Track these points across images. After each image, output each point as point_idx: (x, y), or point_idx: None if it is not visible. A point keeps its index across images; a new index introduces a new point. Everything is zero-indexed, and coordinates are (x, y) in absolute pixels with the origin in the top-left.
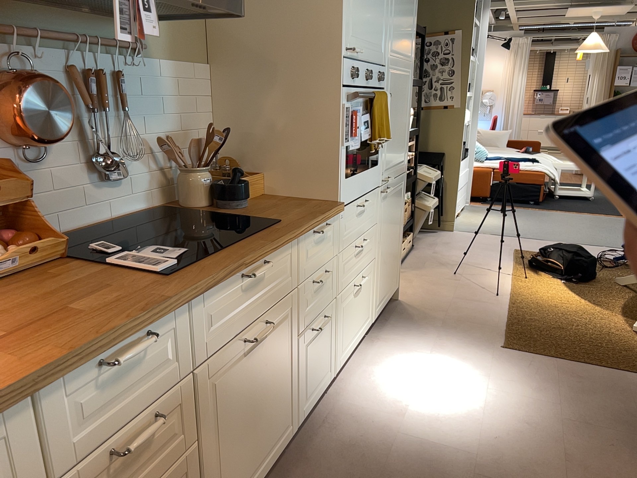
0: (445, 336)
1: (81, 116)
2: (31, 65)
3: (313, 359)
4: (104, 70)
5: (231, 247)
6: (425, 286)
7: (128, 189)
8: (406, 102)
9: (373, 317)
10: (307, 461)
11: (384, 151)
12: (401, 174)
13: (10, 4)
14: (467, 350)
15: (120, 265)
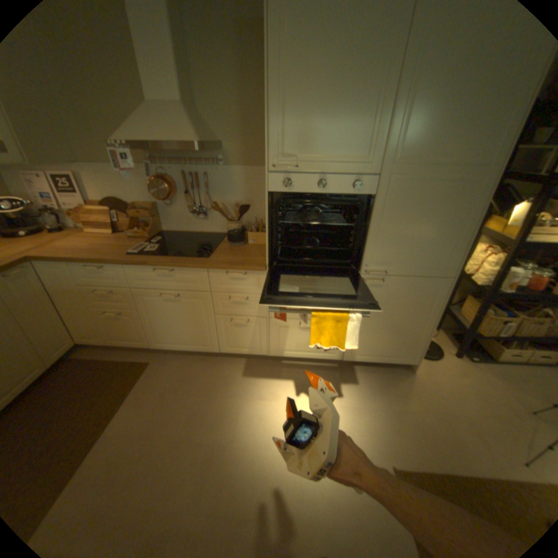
0: (378, 417)
1: (188, 191)
2: (167, 172)
3: (236, 333)
4: (199, 172)
5: (163, 257)
6: (464, 390)
7: (211, 222)
8: (456, 209)
9: (344, 358)
10: (214, 367)
11: (370, 249)
12: (433, 278)
13: (161, 150)
14: (368, 437)
15: (137, 246)
